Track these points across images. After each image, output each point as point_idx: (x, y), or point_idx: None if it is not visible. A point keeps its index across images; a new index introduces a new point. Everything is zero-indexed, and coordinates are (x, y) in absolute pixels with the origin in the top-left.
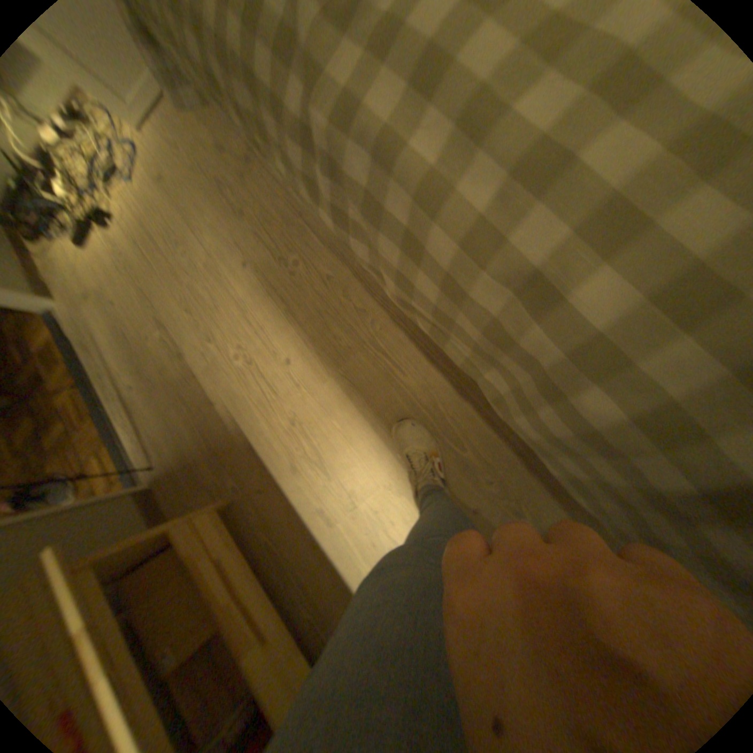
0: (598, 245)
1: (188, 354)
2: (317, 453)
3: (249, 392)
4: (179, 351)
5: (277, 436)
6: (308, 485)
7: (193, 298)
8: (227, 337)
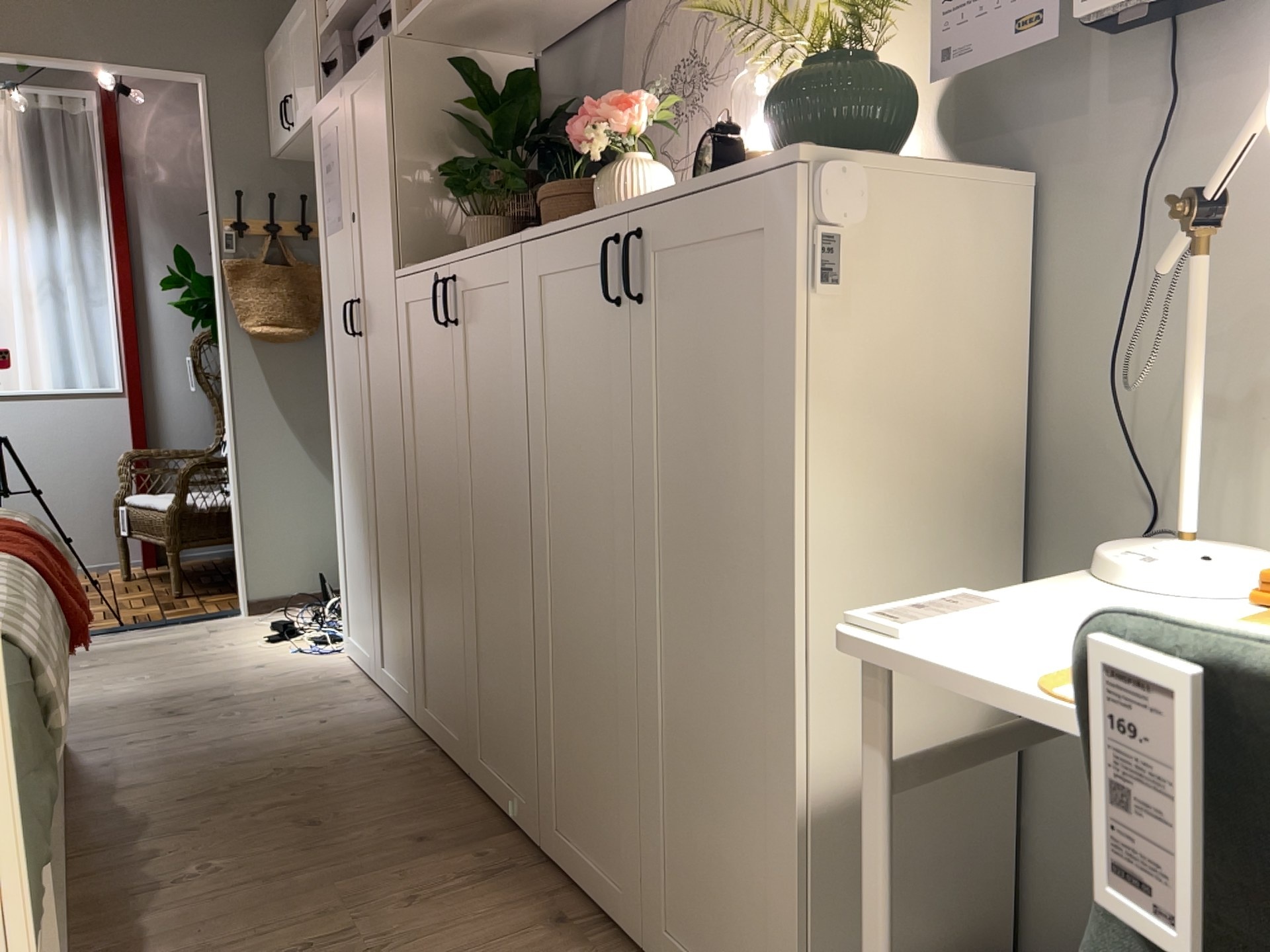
0: None
1: None
2: None
3: None
4: None
5: None
6: None
7: (76, 683)
8: None
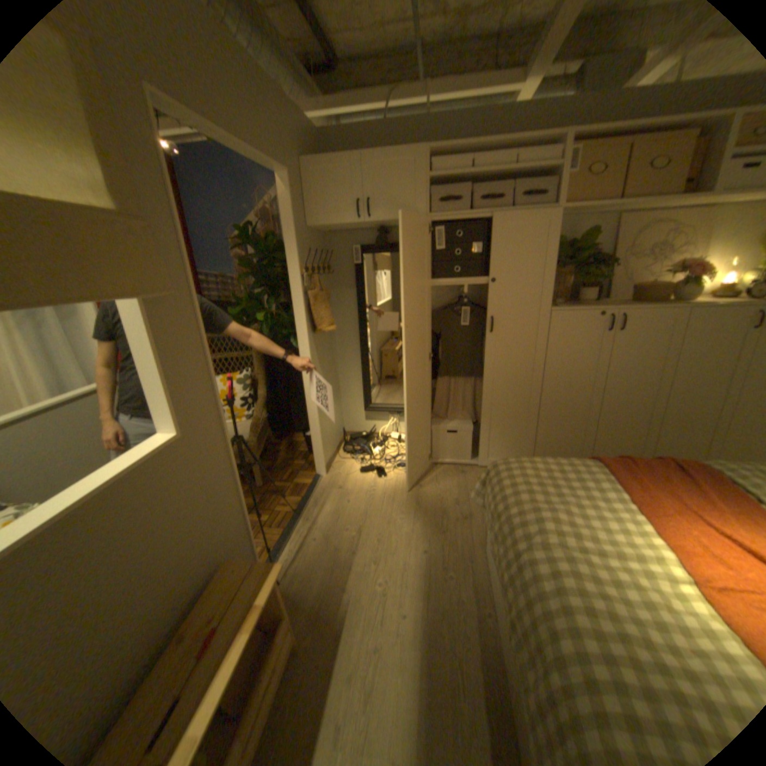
0: (568, 637)
1: (356, 558)
2: (369, 687)
3: (366, 609)
4: (353, 552)
5: (357, 649)
6: (345, 701)
7: (385, 540)
8: (382, 572)
